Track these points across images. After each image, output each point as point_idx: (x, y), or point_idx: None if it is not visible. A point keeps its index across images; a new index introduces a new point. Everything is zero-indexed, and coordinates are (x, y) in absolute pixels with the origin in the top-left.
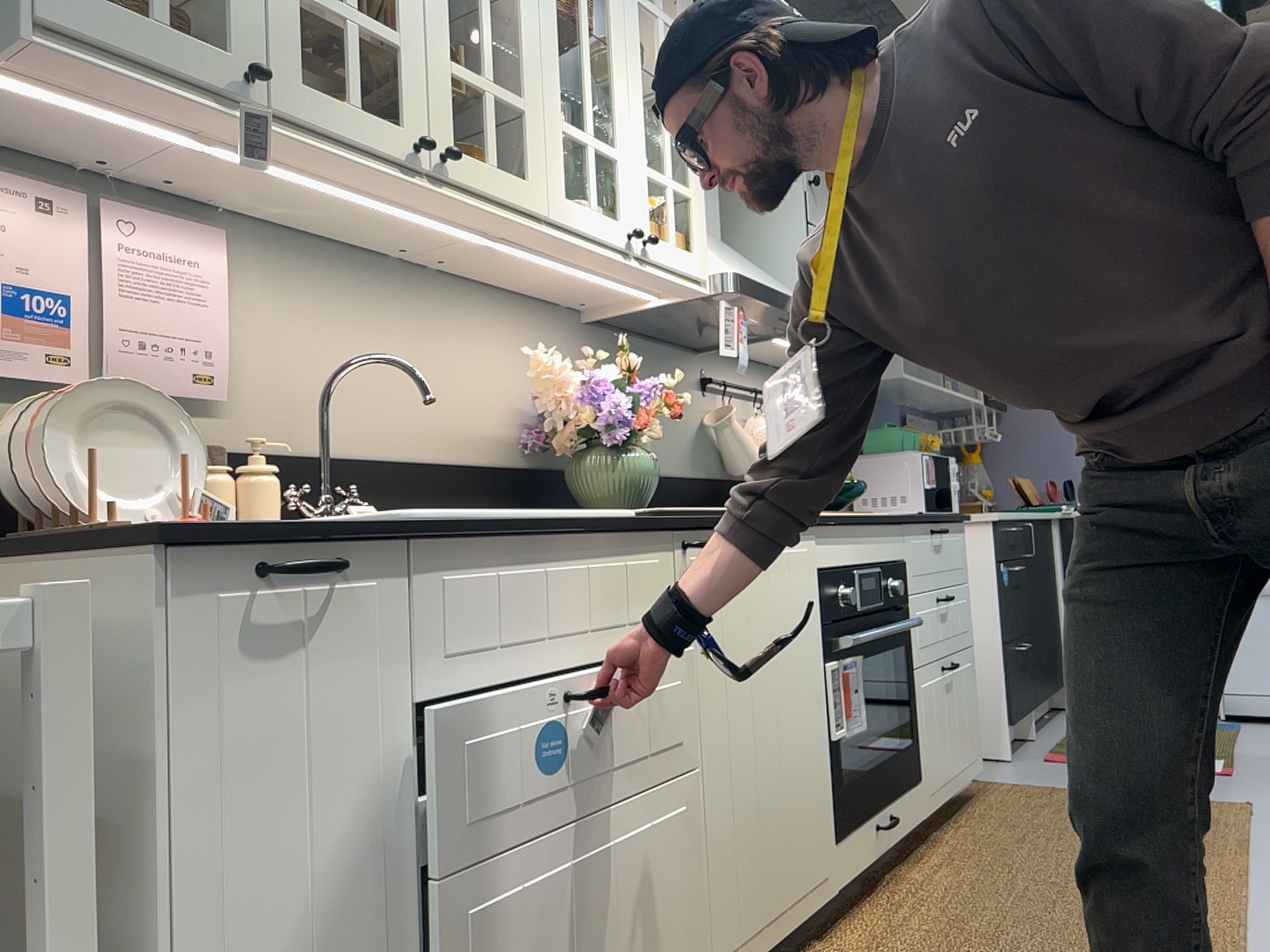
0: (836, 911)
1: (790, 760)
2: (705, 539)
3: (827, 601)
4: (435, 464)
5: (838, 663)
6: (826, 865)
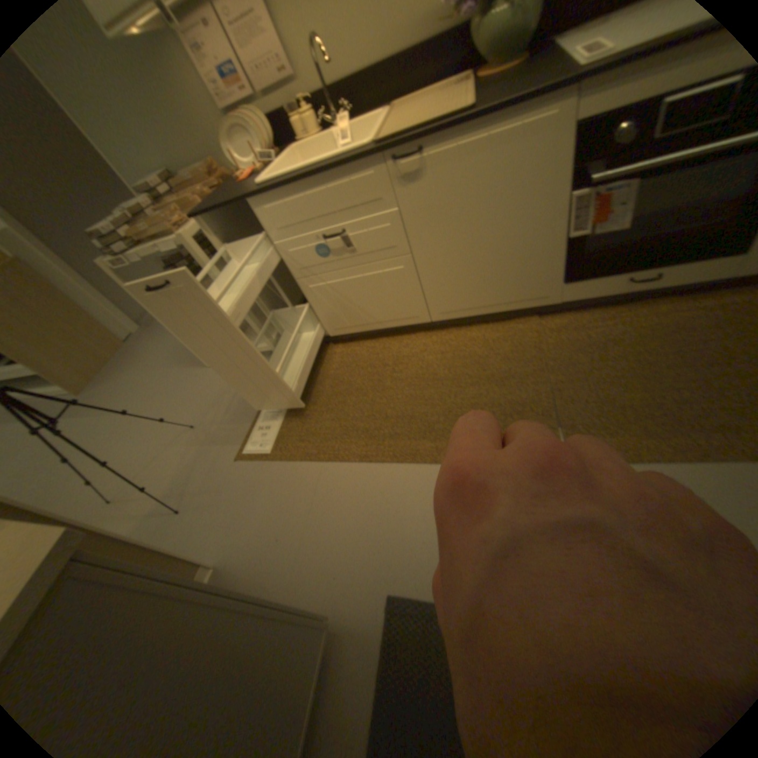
0: (585, 305)
1: (509, 248)
2: (414, 147)
3: (588, 144)
4: (401, 52)
5: (596, 187)
6: (546, 292)
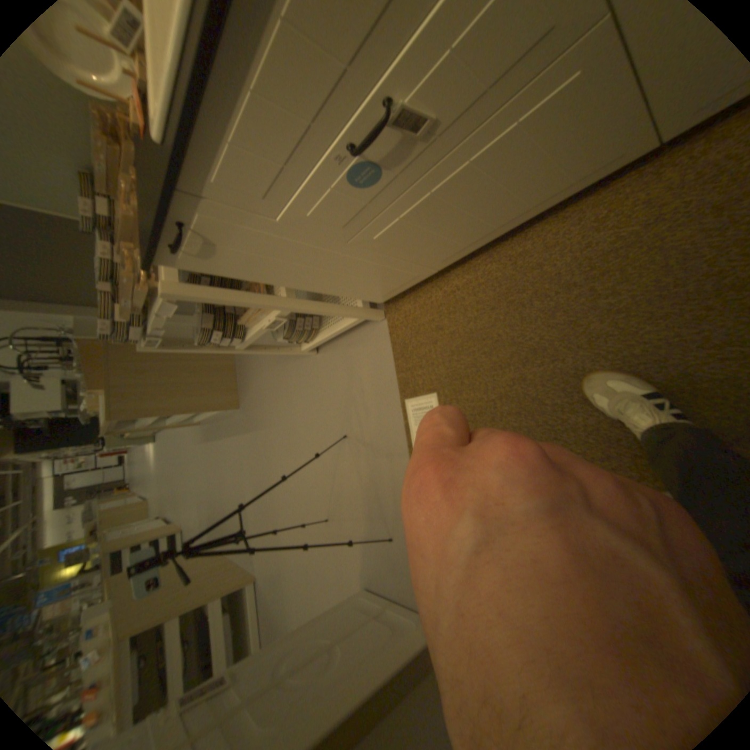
0: None
1: None
2: None
3: None
4: None
5: None
6: None
